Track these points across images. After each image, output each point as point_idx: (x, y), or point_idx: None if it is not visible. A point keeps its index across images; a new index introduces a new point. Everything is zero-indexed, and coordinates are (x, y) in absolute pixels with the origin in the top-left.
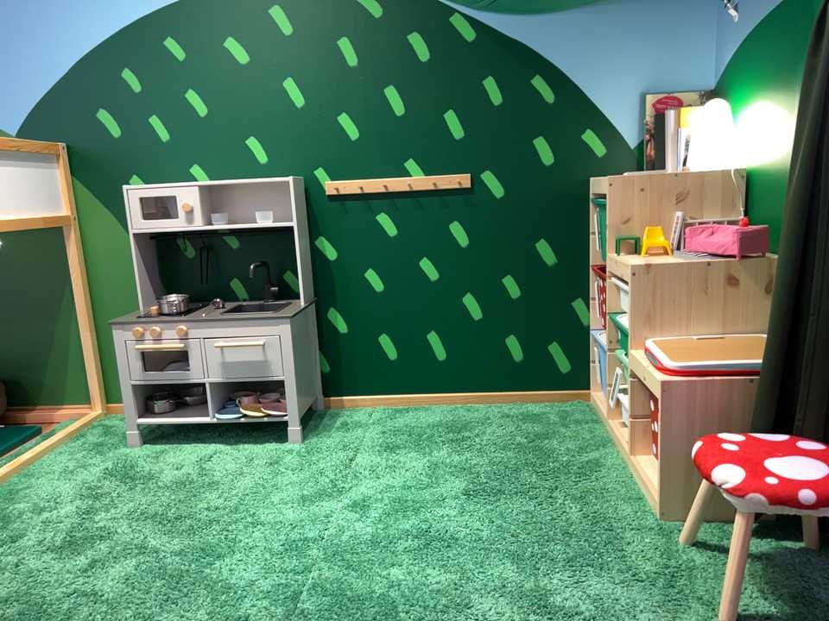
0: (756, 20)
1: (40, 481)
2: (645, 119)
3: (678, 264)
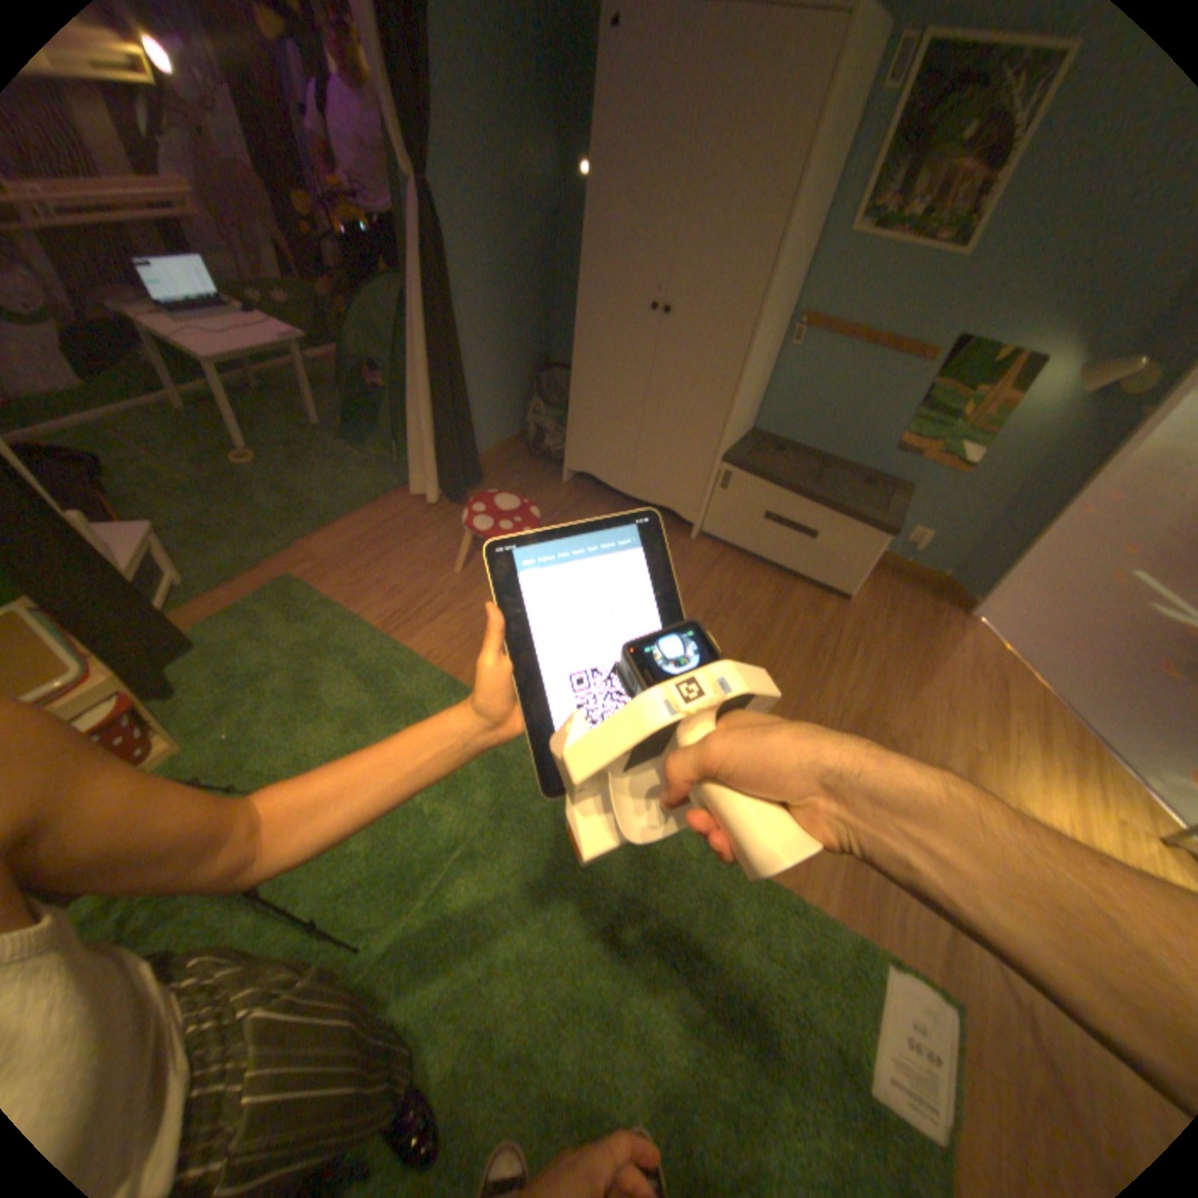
0: None
1: None
2: None
3: None
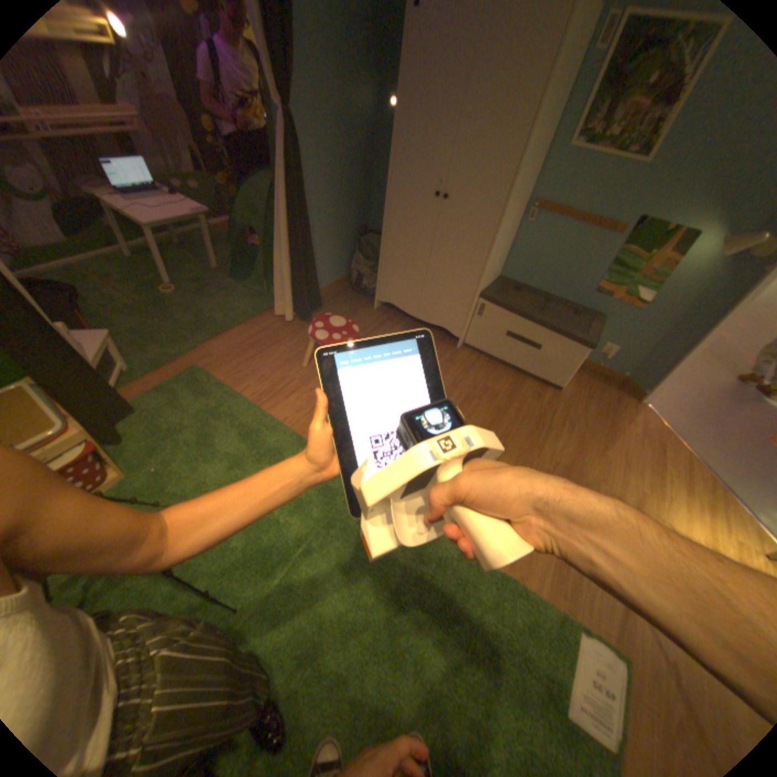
0: None
1: None
2: None
3: None
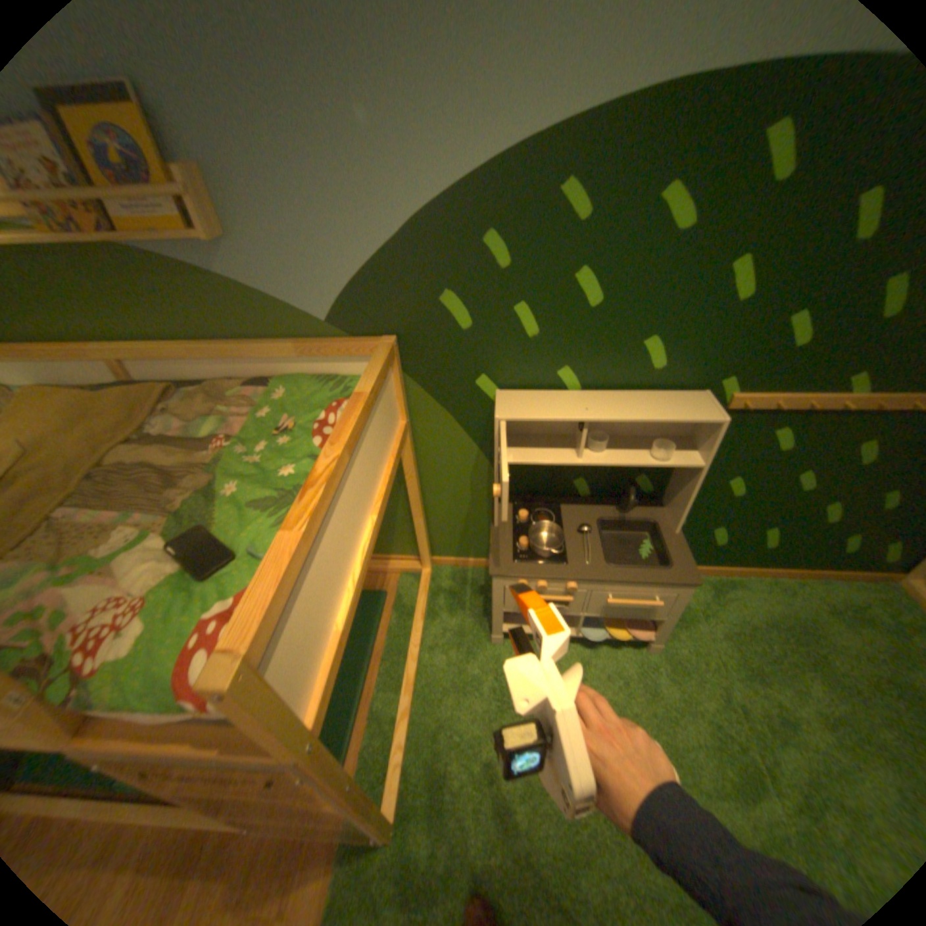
0: None
1: (443, 711)
2: None
3: None
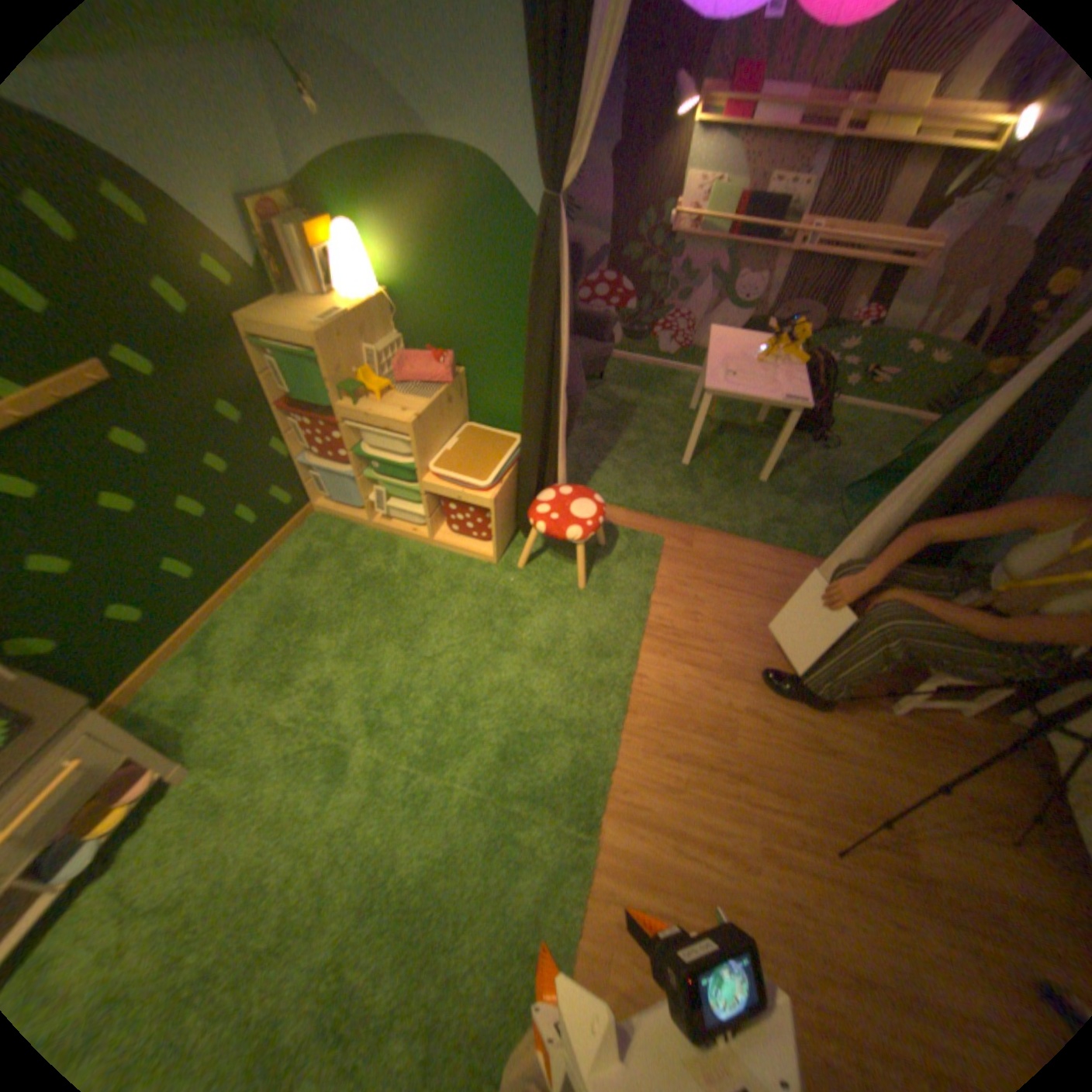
0: (362, 135)
1: None
2: (253, 231)
3: (429, 406)
